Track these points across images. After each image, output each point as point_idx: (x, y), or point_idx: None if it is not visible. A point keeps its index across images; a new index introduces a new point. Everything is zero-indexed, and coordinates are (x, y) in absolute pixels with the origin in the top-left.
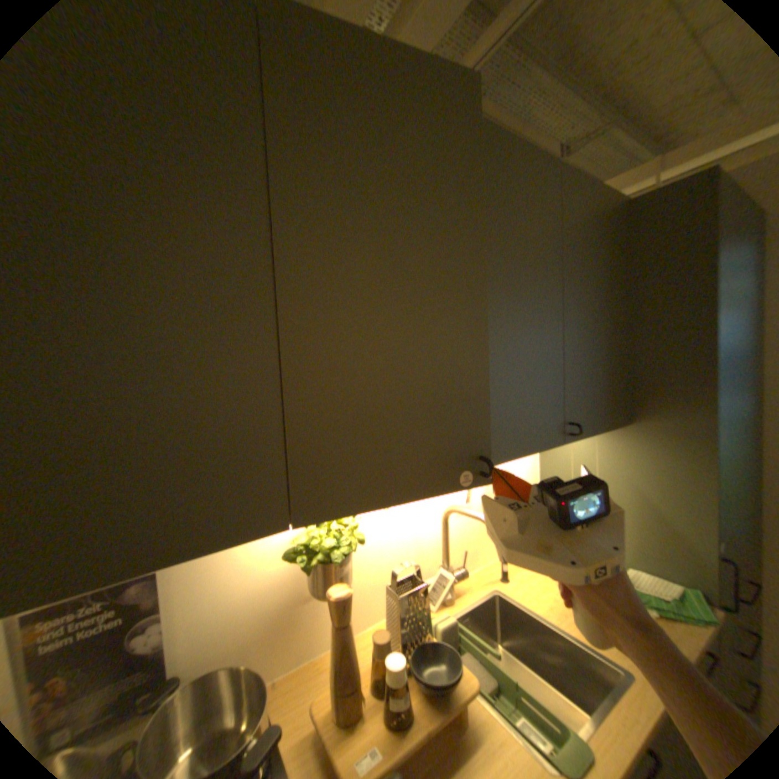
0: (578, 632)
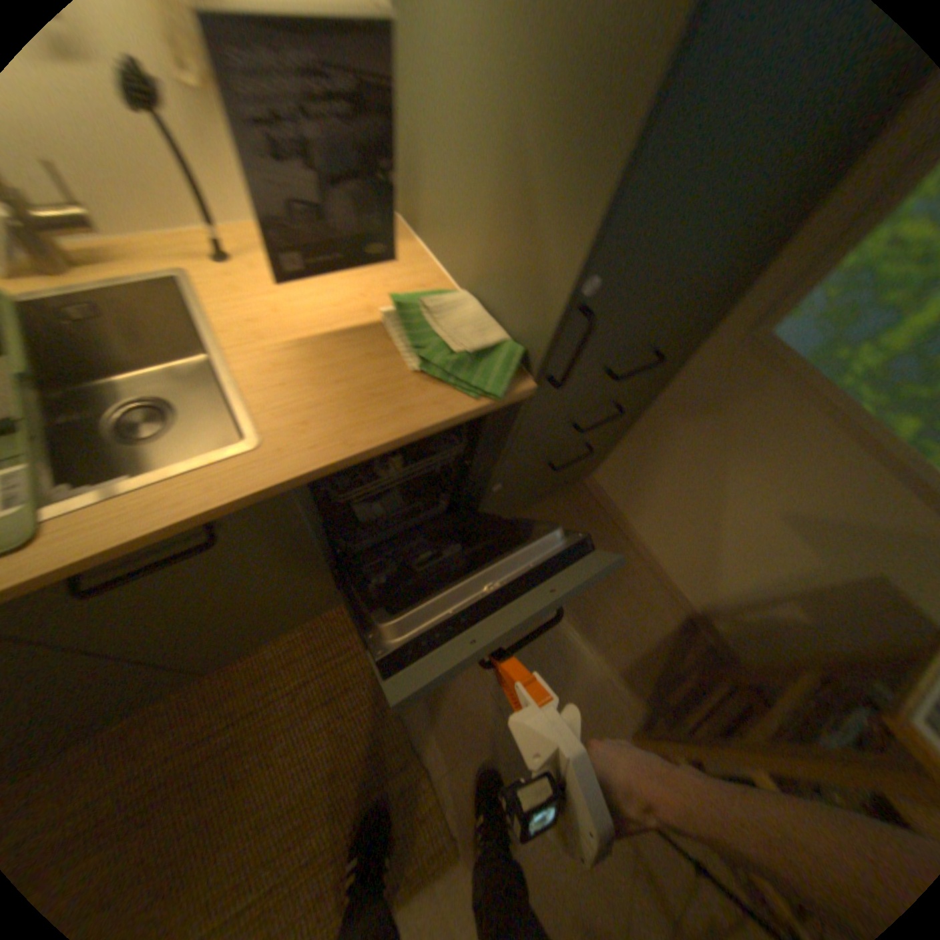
0: (257, 366)
